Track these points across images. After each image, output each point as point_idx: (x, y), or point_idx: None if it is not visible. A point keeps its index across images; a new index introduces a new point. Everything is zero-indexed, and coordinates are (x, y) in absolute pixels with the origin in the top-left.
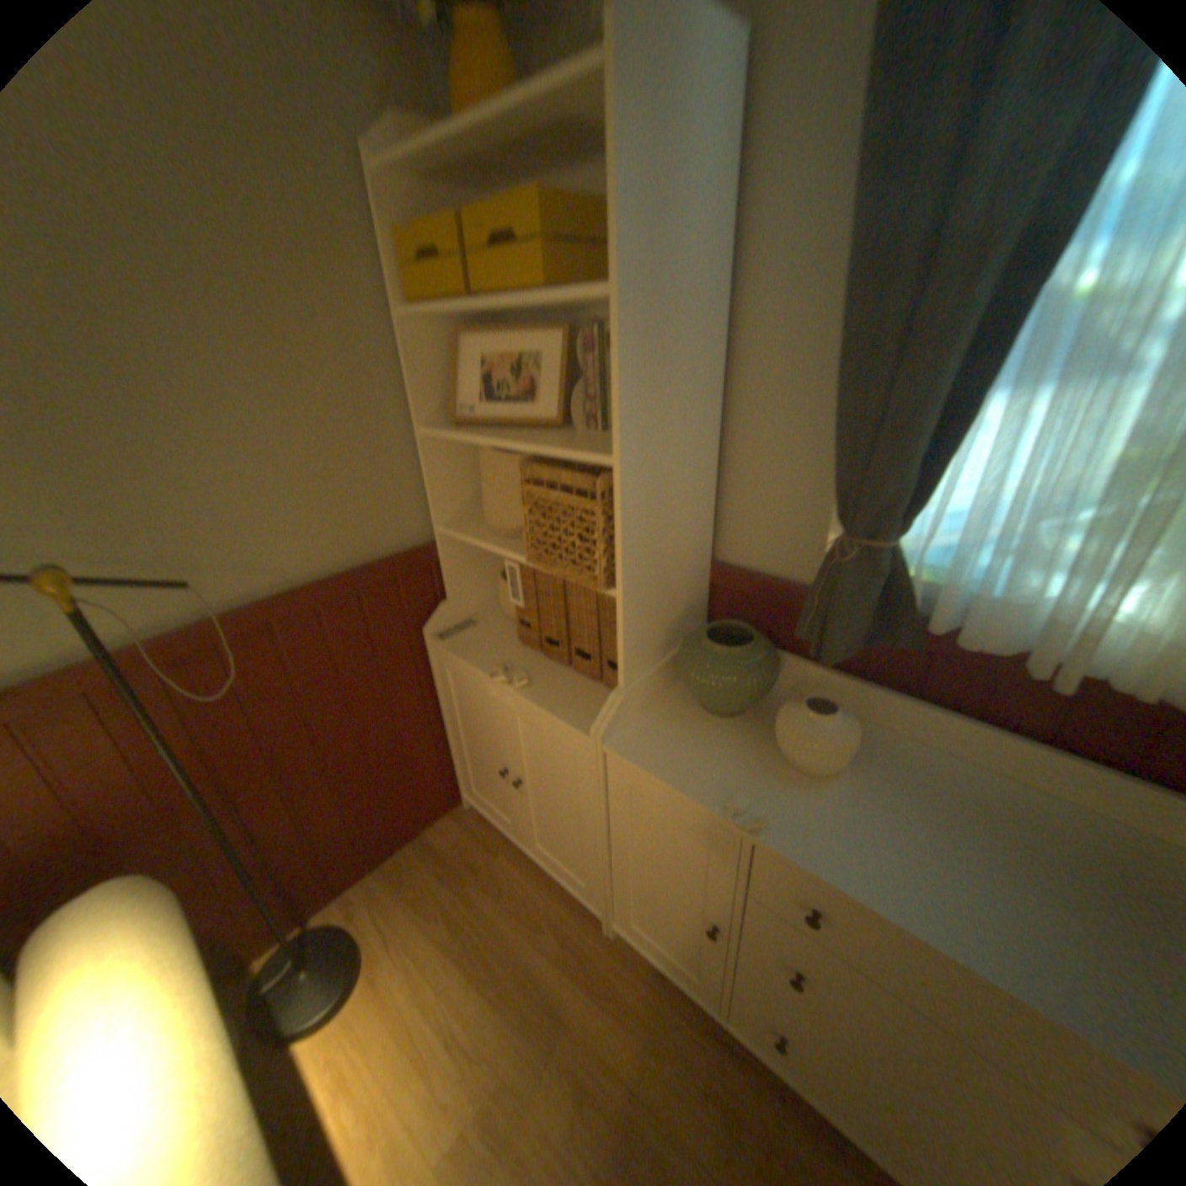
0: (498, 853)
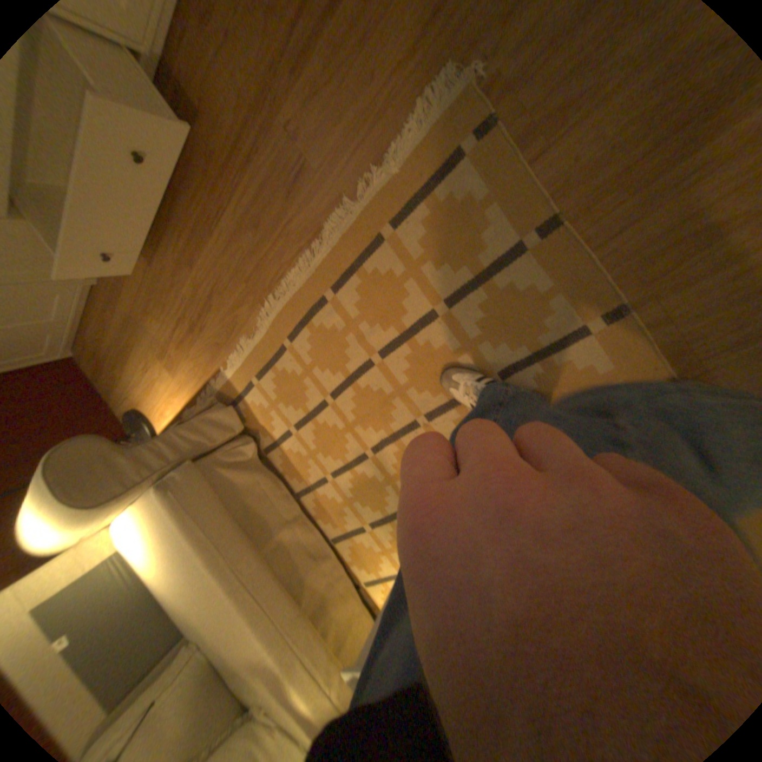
0: (82, 337)
